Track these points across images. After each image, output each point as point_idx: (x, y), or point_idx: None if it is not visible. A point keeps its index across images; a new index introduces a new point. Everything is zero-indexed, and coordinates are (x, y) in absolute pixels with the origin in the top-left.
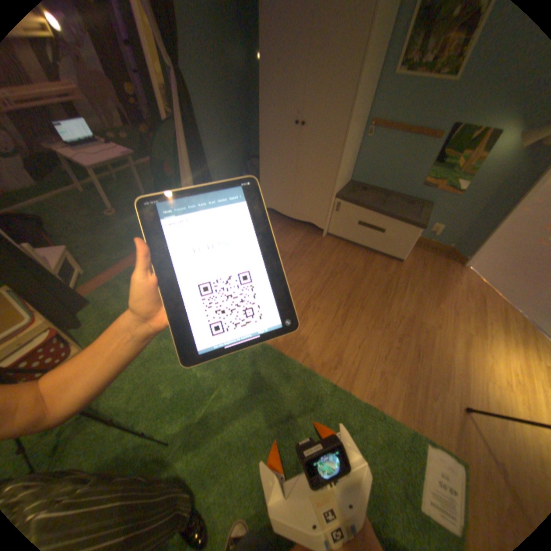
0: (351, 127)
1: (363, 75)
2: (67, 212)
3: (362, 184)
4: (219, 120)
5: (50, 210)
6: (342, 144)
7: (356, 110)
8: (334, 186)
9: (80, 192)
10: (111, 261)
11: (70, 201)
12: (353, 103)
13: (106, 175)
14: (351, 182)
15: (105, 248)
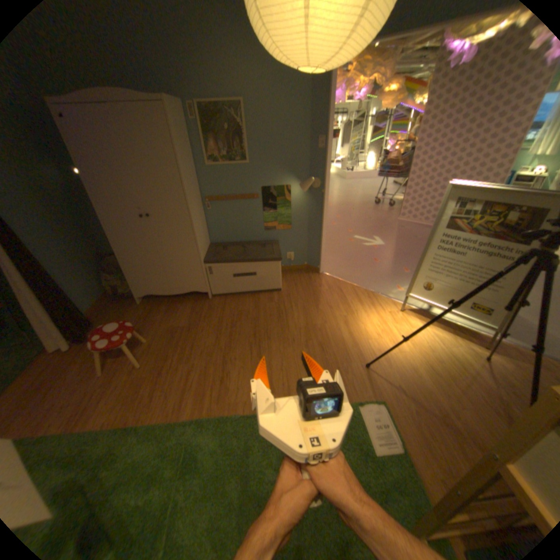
0: (190, 208)
1: (182, 172)
2: None
3: (222, 244)
4: (51, 234)
5: None
6: (190, 221)
7: (188, 195)
8: (199, 254)
9: None
10: None
11: None
12: (184, 191)
13: None
14: (212, 246)
15: None
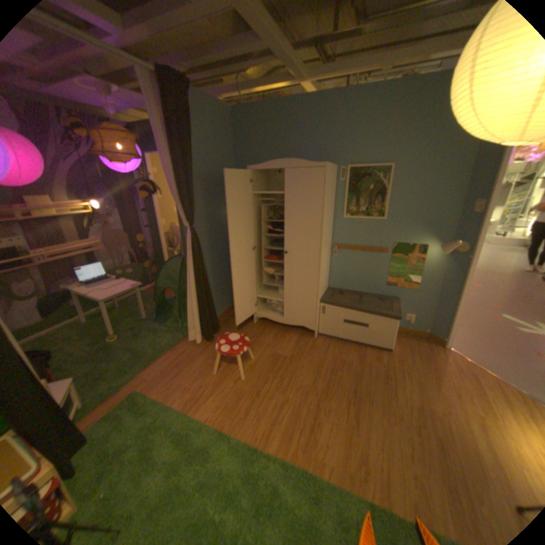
0: (322, 252)
1: (324, 221)
2: (68, 344)
3: (338, 289)
4: (217, 254)
5: (50, 344)
6: (318, 263)
7: (323, 241)
8: (317, 294)
9: (82, 323)
10: (111, 389)
11: (72, 332)
12: (321, 237)
13: (108, 305)
14: (329, 289)
15: (105, 376)
